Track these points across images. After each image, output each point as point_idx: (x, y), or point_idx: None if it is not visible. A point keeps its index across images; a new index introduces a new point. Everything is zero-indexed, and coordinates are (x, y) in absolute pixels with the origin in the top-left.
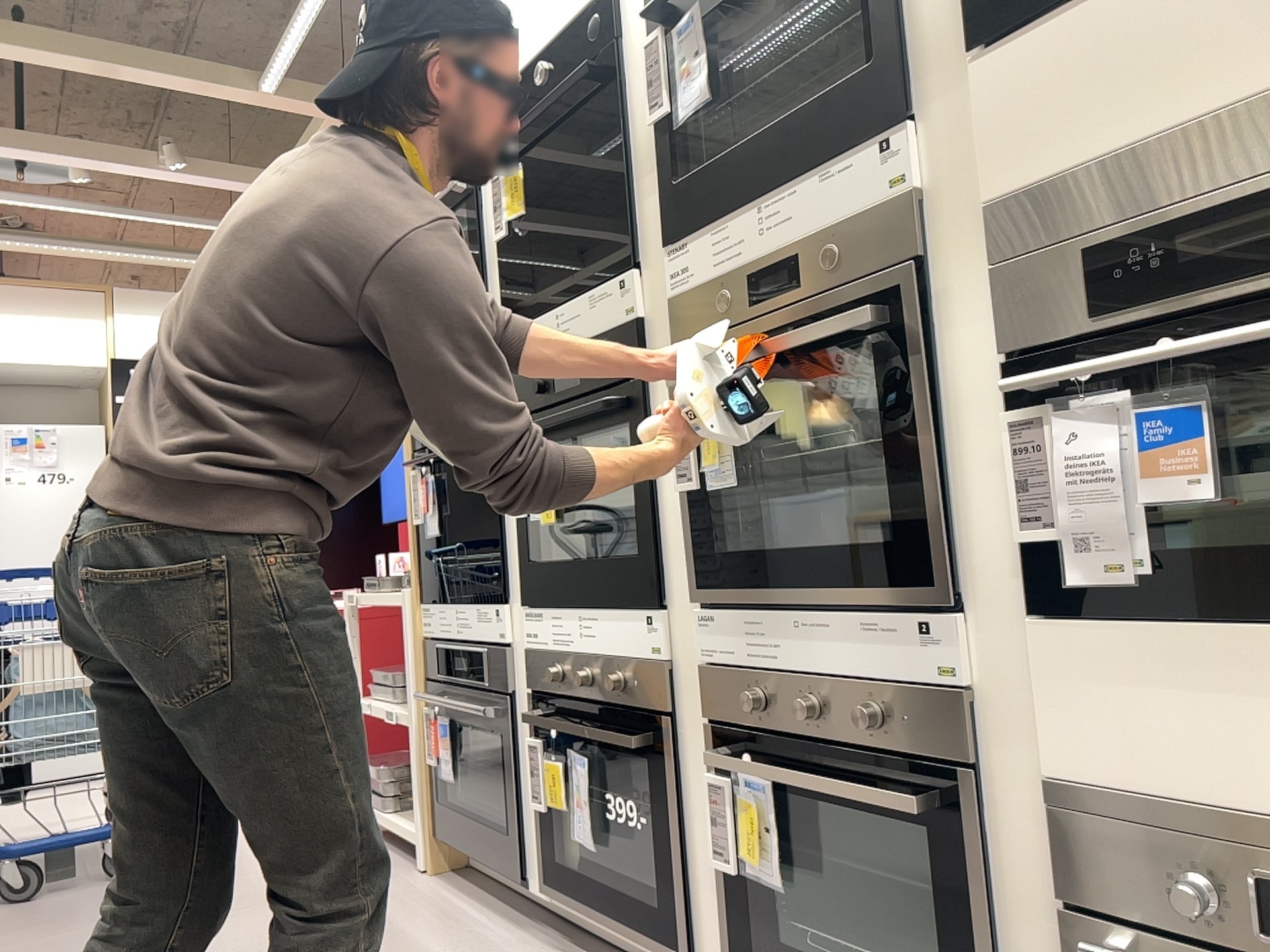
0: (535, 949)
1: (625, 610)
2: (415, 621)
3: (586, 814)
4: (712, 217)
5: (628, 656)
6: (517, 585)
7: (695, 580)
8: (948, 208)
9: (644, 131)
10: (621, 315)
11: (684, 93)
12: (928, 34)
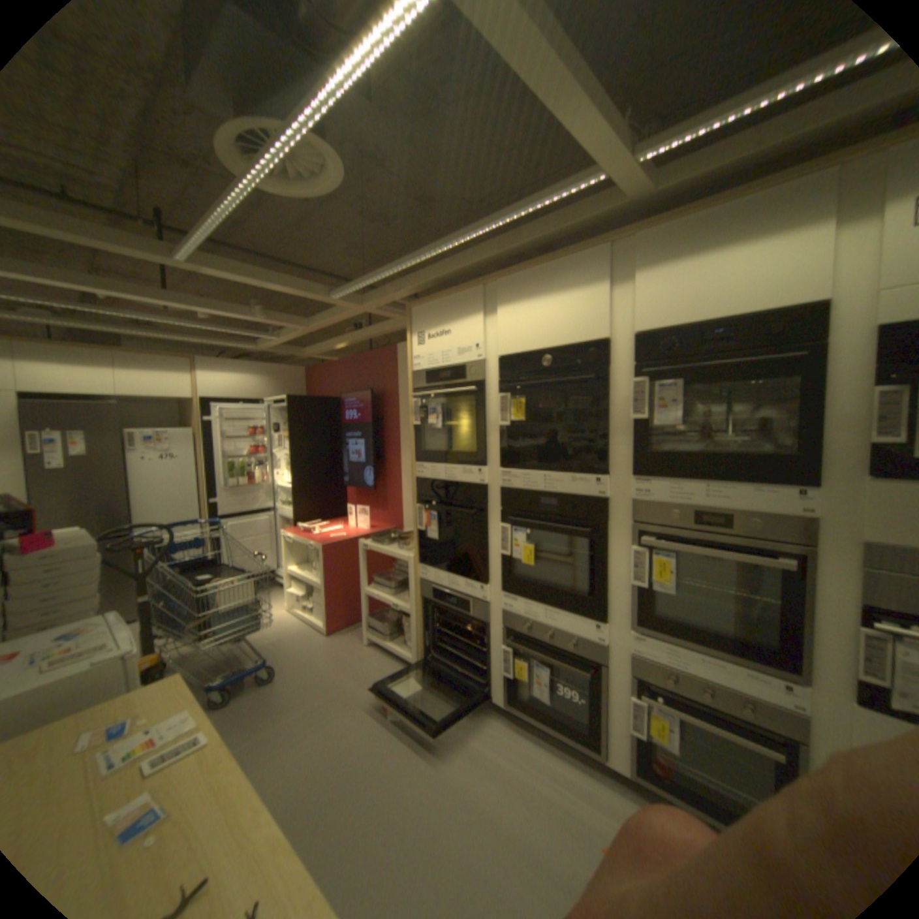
0: (503, 732)
1: (580, 617)
2: (416, 572)
3: (545, 691)
4: (672, 477)
5: (581, 637)
6: (496, 580)
7: (633, 621)
8: (837, 531)
9: (622, 416)
10: (596, 494)
11: (660, 414)
12: (840, 454)
